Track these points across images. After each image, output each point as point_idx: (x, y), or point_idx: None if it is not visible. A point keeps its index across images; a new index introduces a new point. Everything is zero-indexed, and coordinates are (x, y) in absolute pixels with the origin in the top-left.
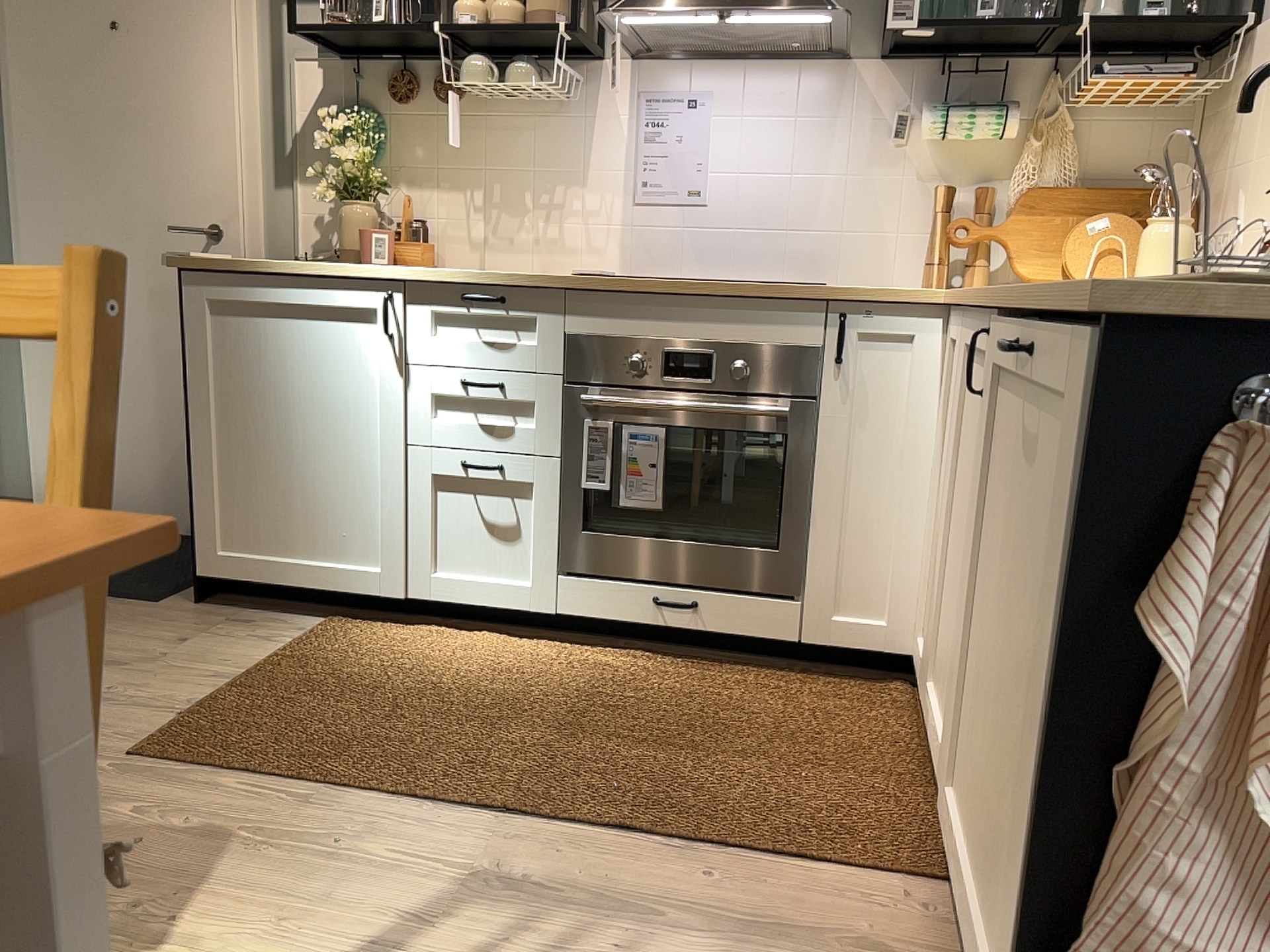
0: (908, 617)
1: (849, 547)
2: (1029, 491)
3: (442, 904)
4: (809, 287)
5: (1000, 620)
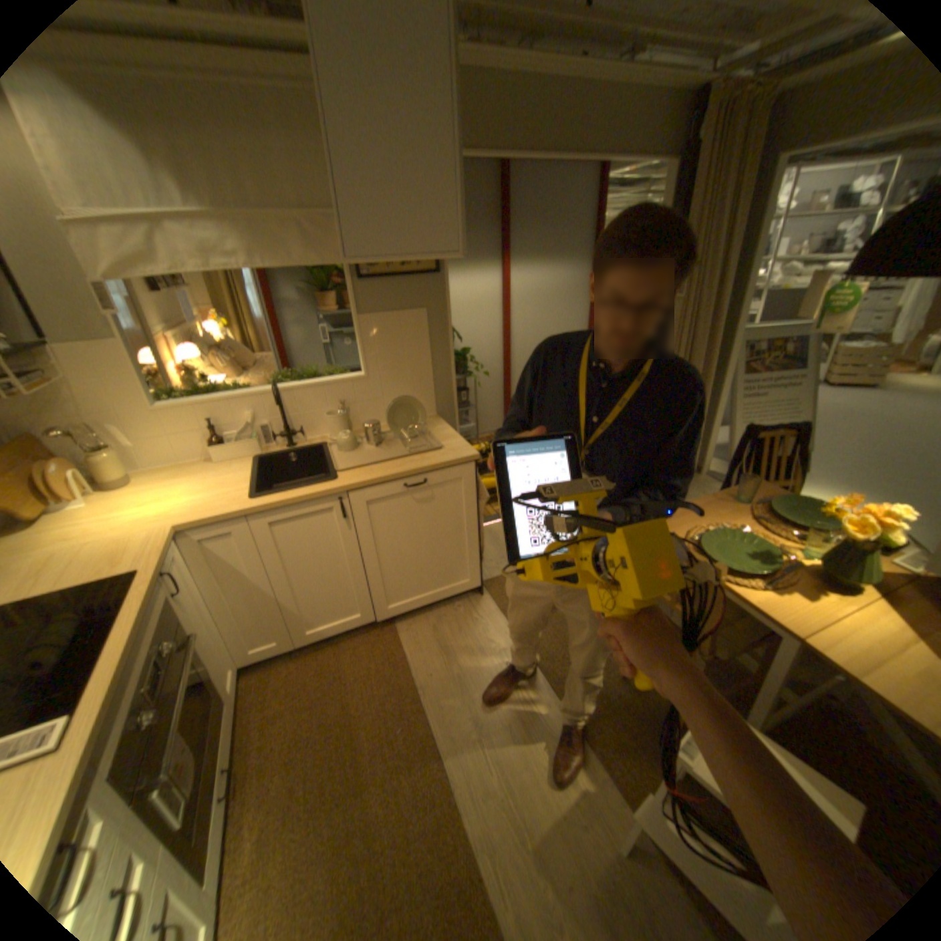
0: (226, 662)
1: (208, 666)
2: (411, 514)
3: (493, 742)
4: (147, 576)
5: (400, 551)
